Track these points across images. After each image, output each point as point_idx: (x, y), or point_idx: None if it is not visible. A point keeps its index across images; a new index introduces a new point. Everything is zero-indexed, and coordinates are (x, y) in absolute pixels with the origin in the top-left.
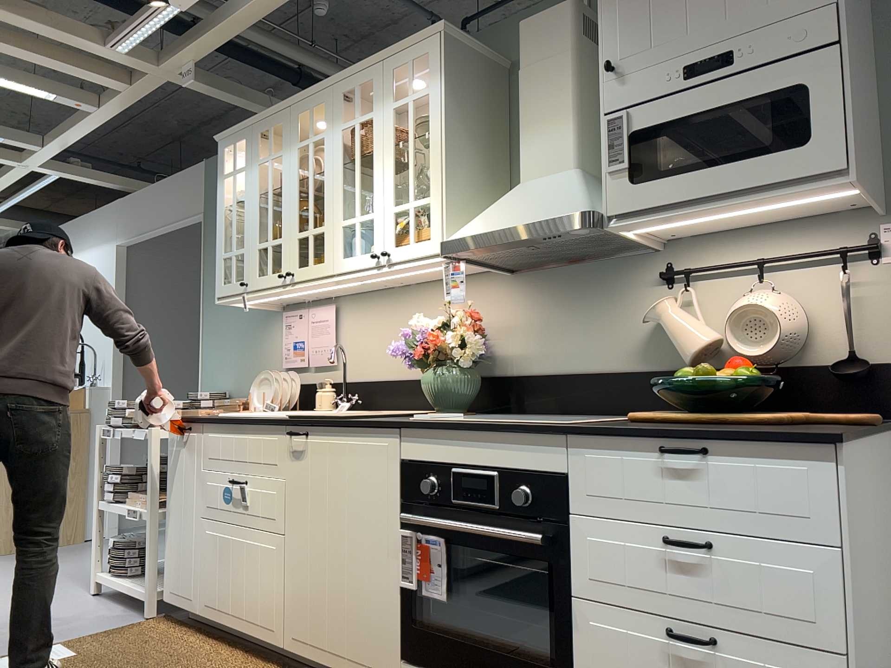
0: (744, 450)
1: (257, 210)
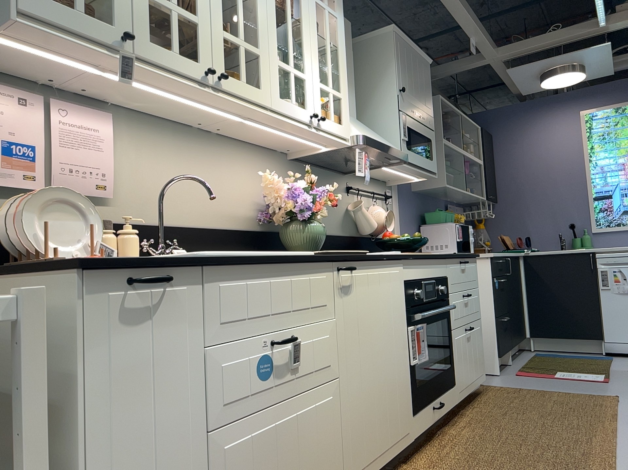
0: (469, 261)
1: None
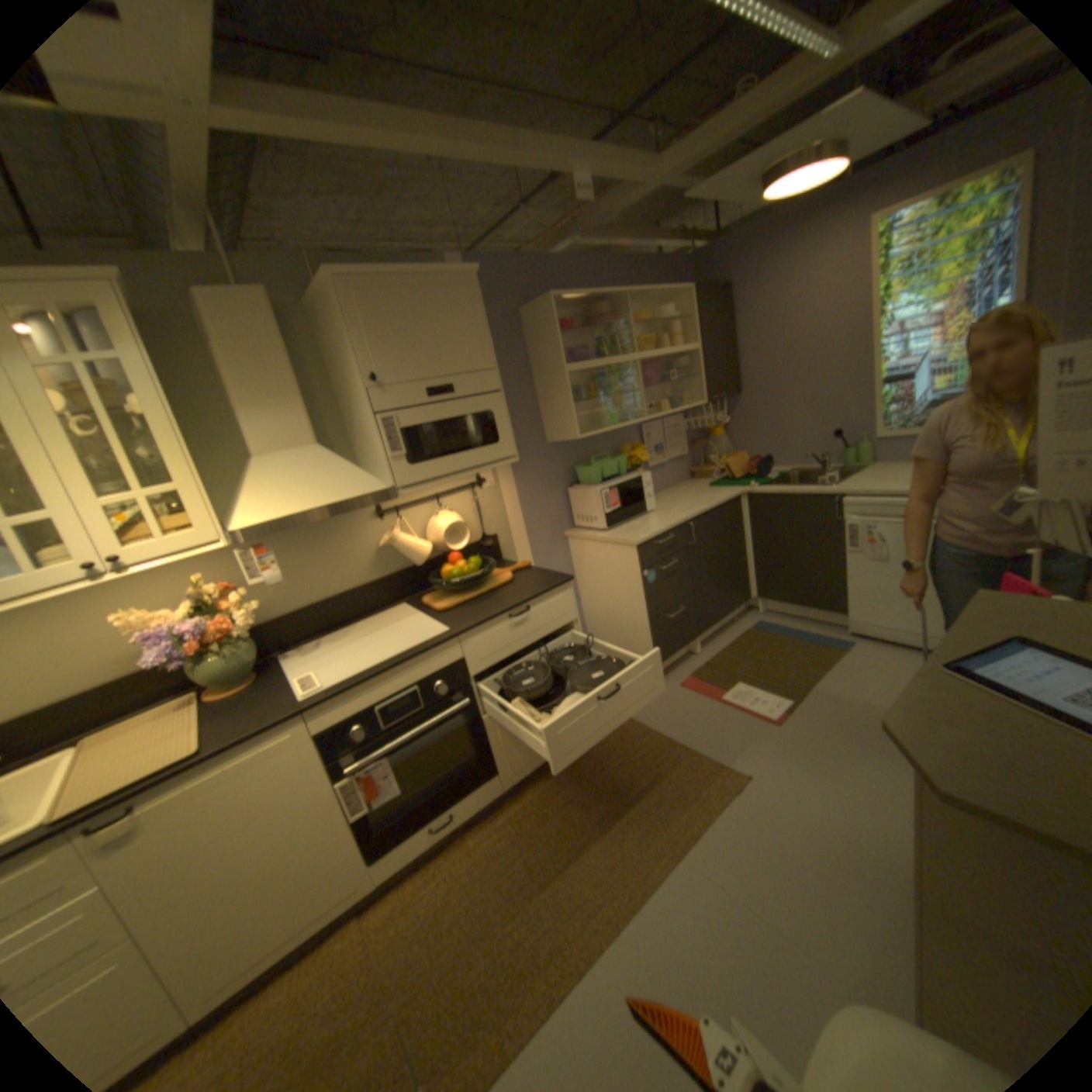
0: (541, 600)
1: None
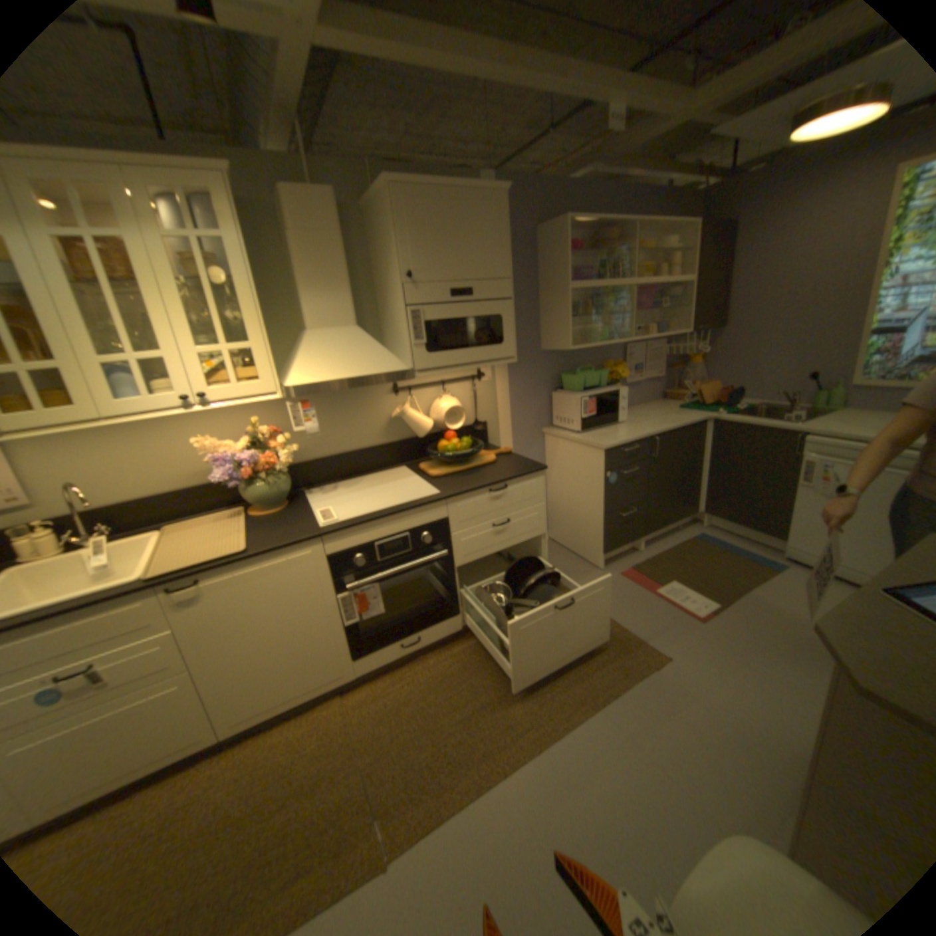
0: (518, 482)
1: None
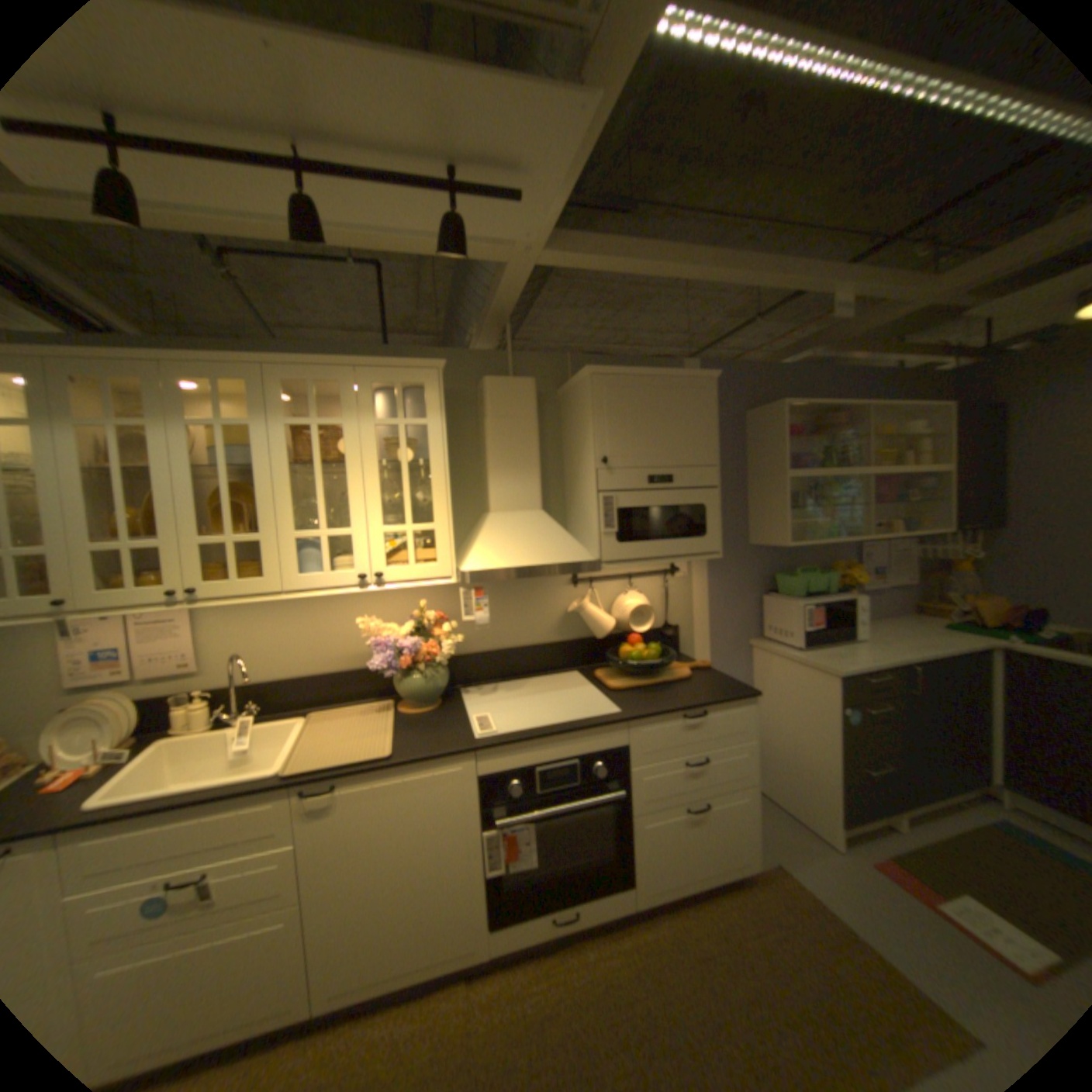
0: (722, 708)
1: (81, 493)
